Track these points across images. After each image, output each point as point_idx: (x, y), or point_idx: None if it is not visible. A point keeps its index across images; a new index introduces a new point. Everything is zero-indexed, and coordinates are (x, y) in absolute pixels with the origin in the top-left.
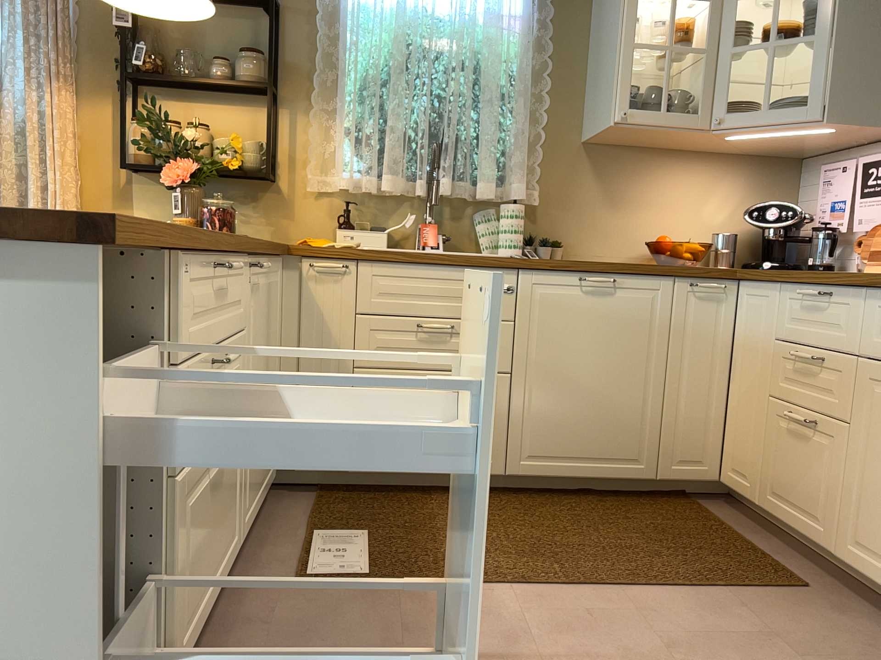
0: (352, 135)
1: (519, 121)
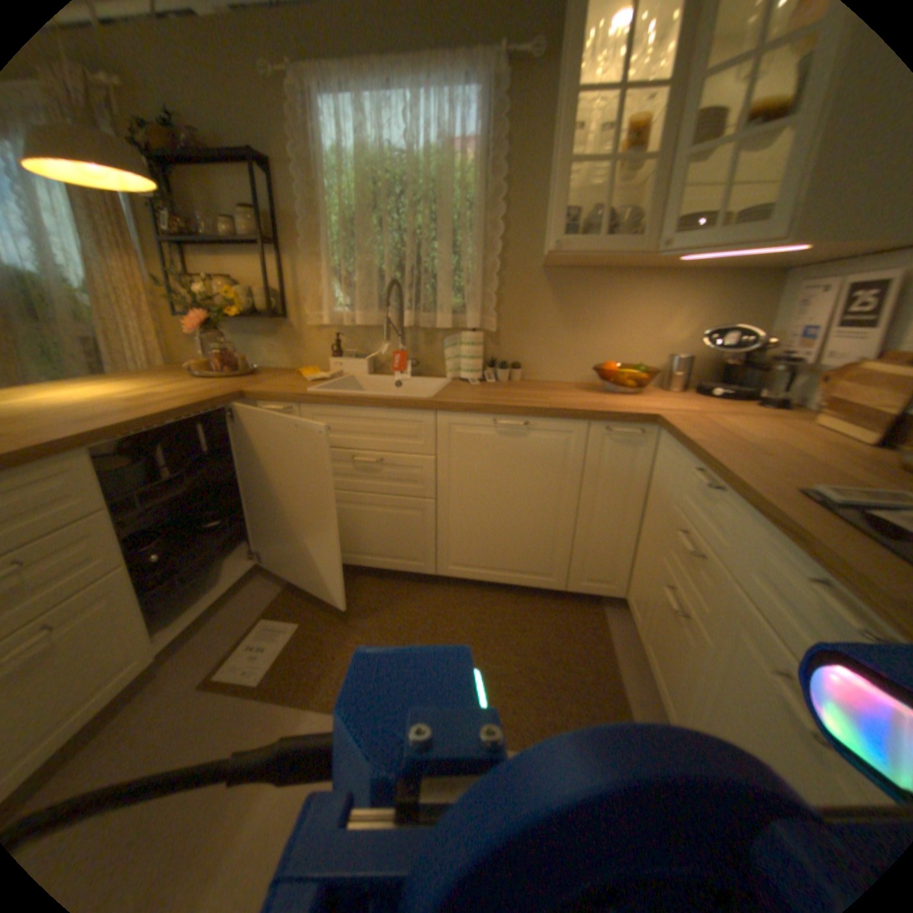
0: (335, 276)
1: (472, 253)
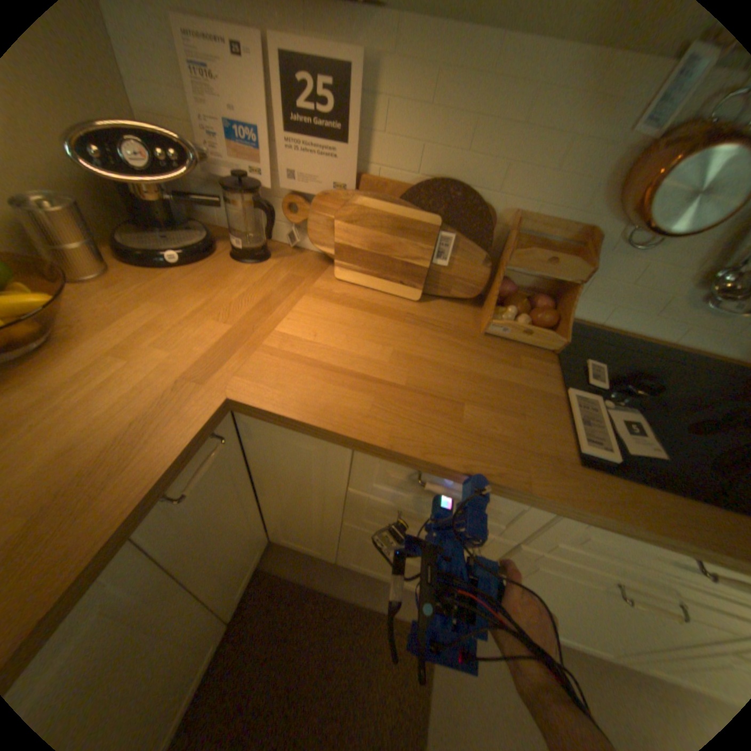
0: None
1: None
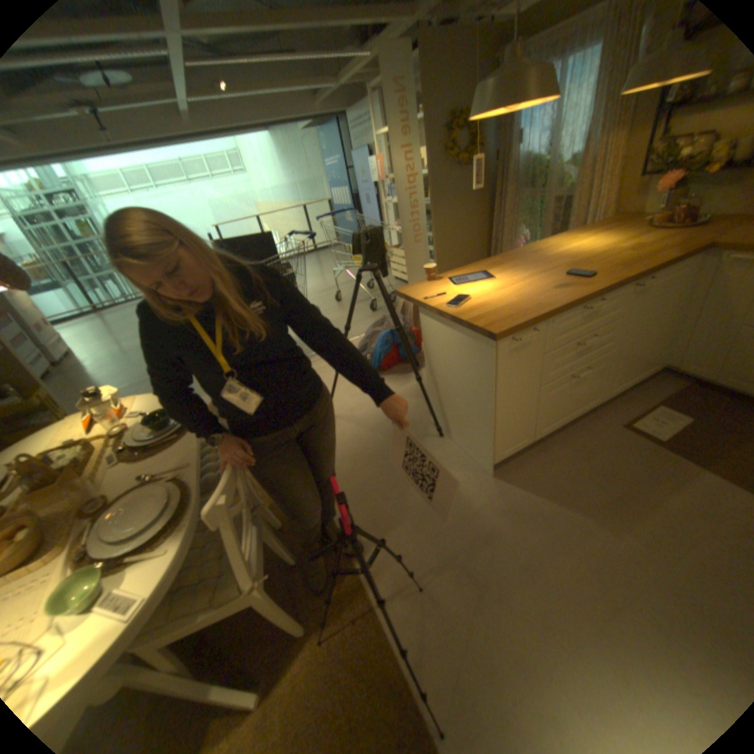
0: None
1: None
